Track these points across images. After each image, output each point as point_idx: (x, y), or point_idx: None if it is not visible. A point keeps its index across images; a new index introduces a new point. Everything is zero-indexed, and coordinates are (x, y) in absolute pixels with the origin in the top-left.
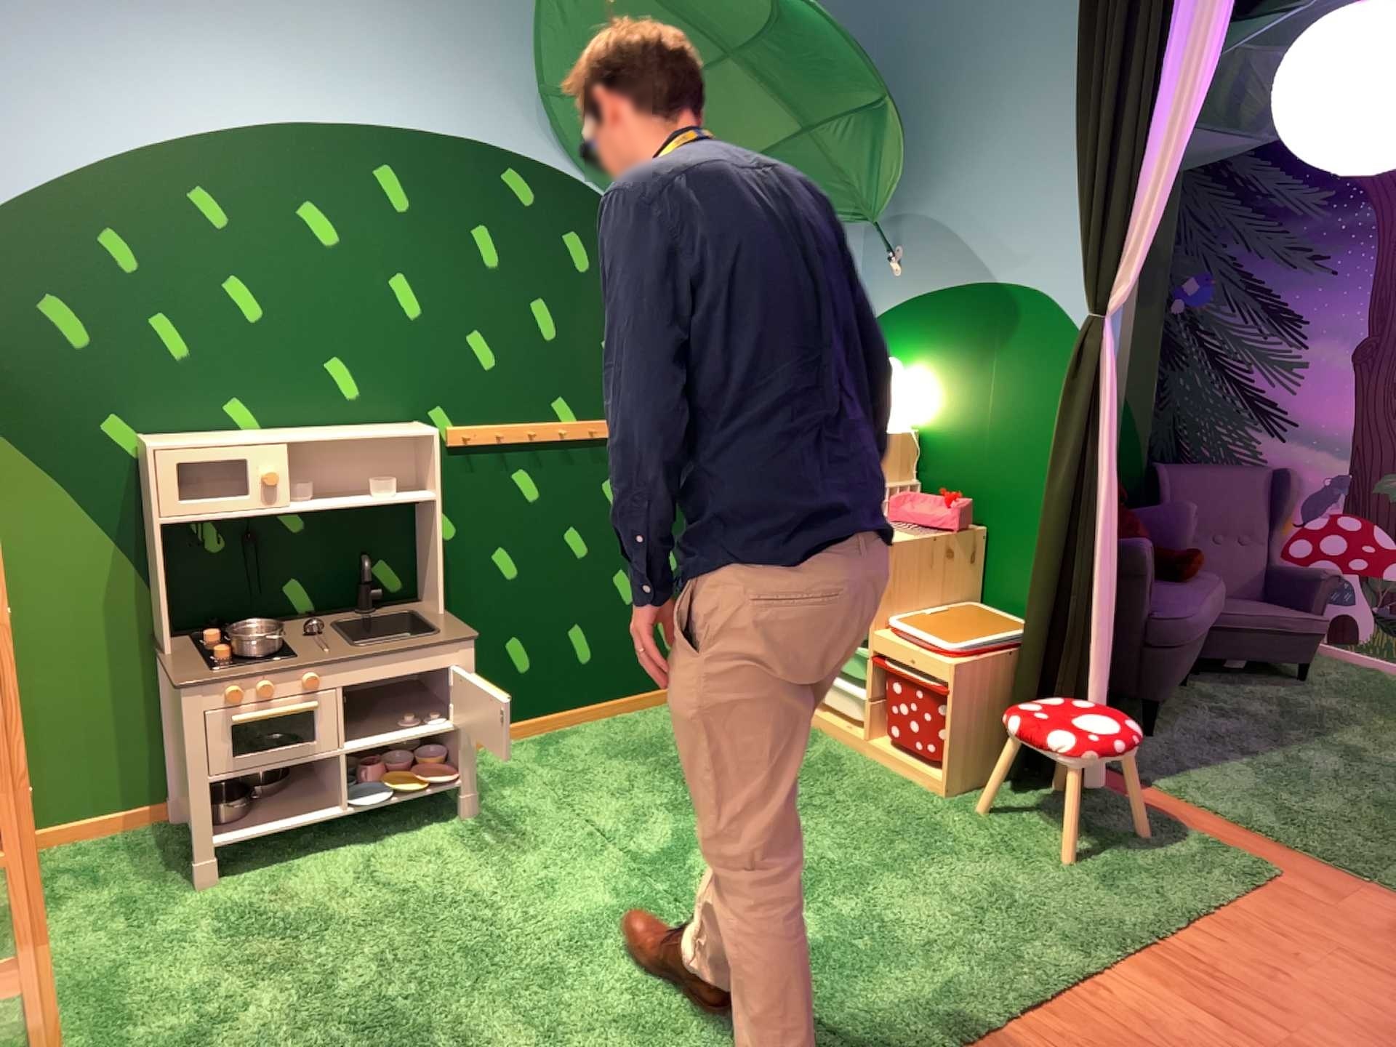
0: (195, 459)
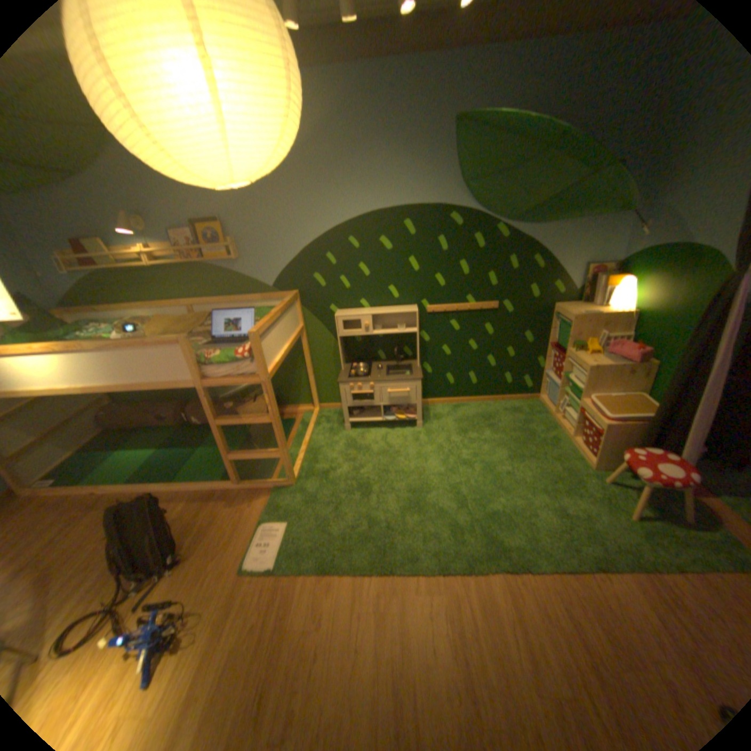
0: (346, 321)
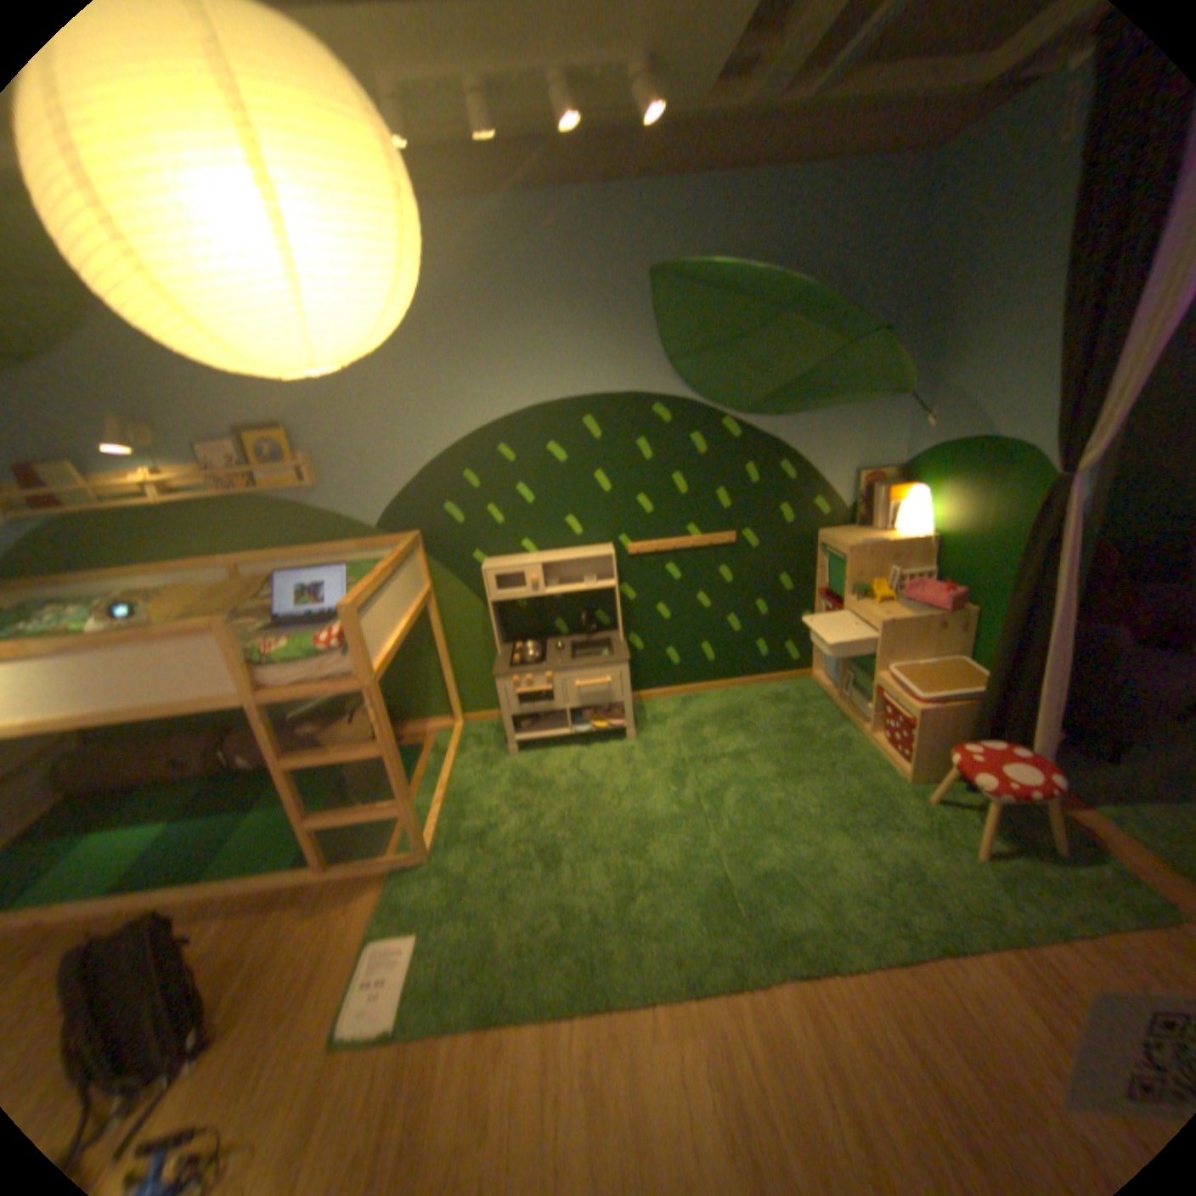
0: (501, 575)
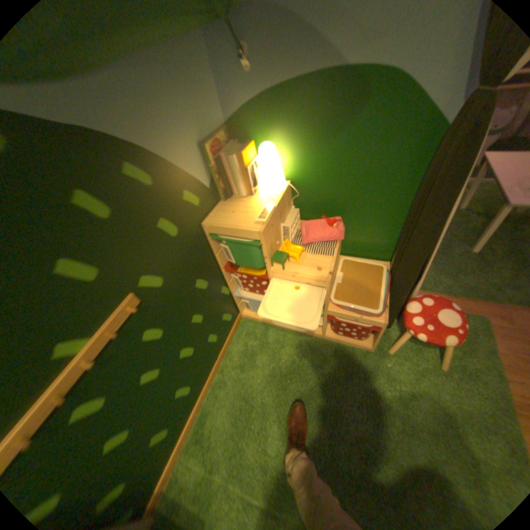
0: None
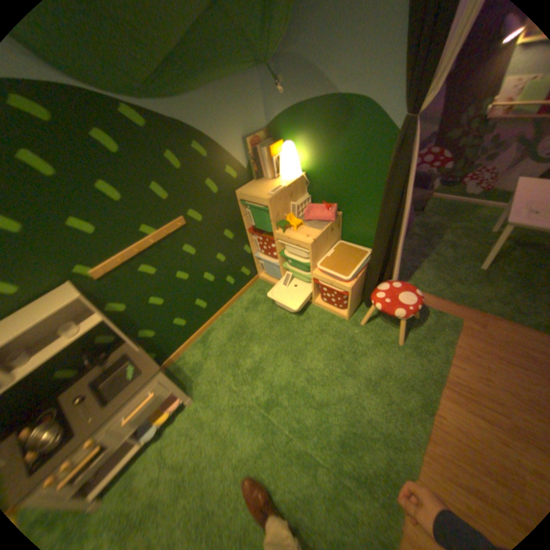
0: None
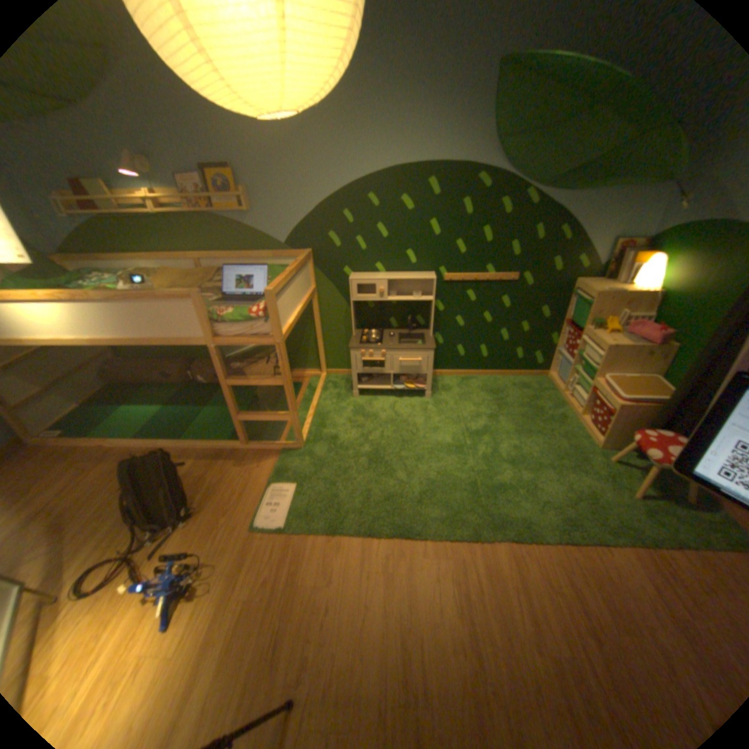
0: (360, 284)
